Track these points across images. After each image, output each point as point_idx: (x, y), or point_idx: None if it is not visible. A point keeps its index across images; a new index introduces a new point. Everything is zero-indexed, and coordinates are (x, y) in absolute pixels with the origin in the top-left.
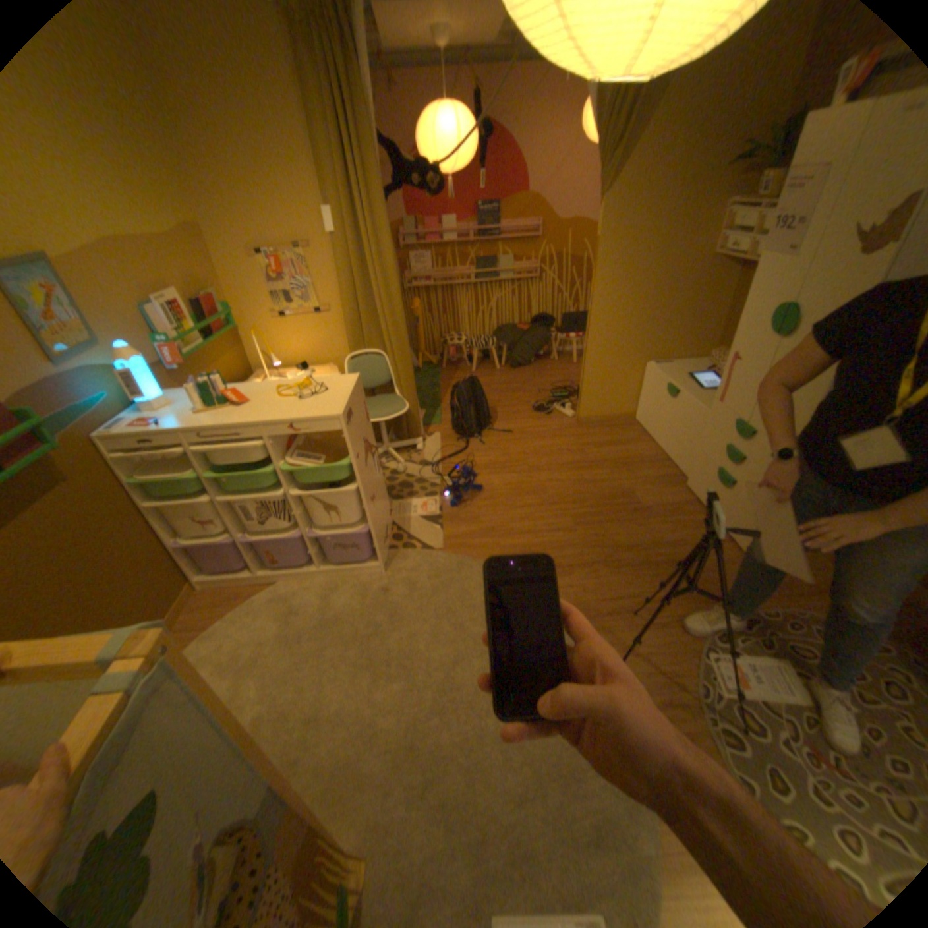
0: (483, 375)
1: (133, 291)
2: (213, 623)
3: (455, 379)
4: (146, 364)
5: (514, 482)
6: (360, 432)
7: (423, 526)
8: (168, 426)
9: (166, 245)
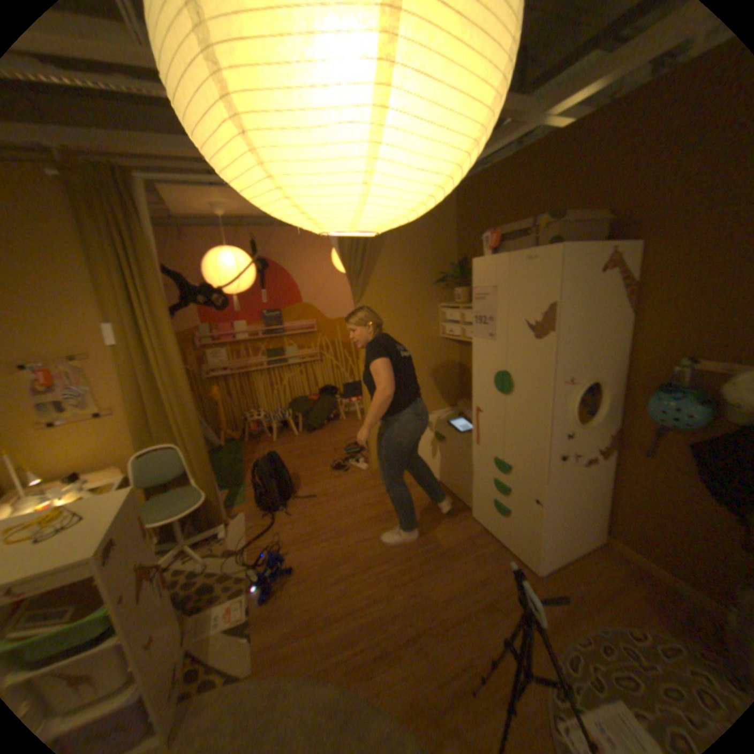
0: (283, 442)
1: None
2: None
3: (257, 450)
4: None
5: (324, 553)
6: (128, 561)
7: (224, 645)
8: None
9: None
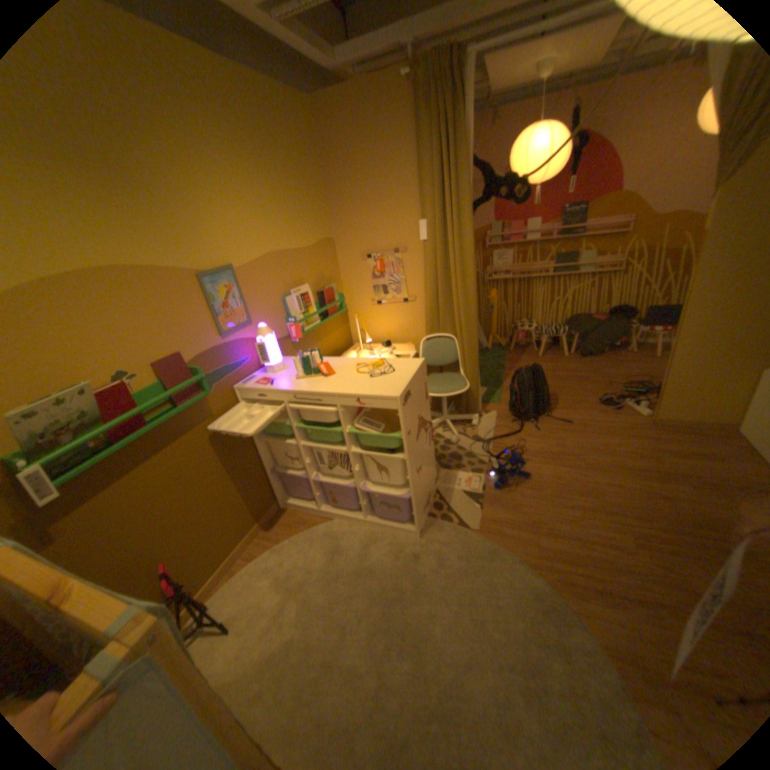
0: (551, 359)
1: (281, 286)
2: (284, 540)
3: (521, 361)
4: (279, 337)
5: (568, 477)
6: (416, 410)
7: (464, 501)
8: (278, 386)
9: (309, 254)
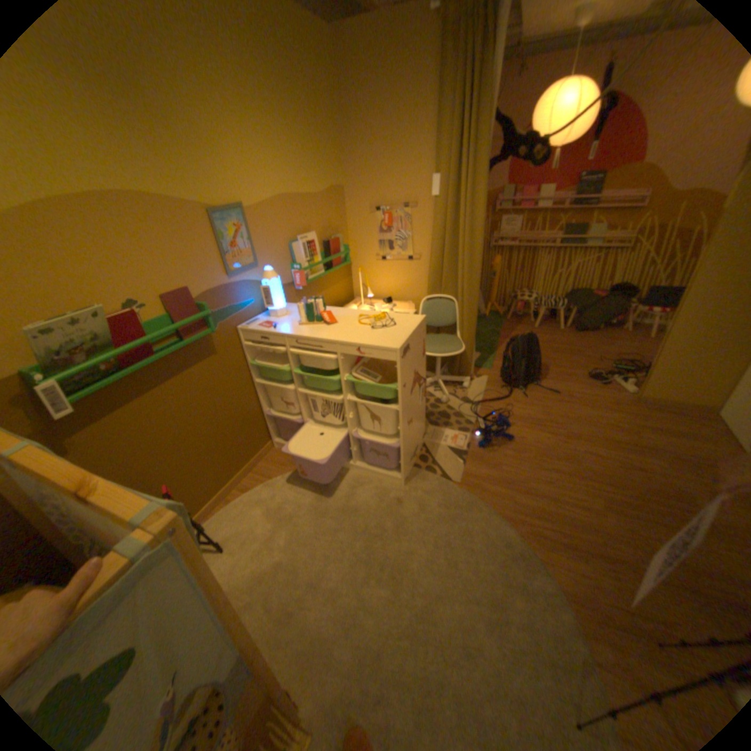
0: (546, 331)
1: (288, 232)
2: (277, 476)
3: (516, 330)
4: (283, 283)
5: (549, 443)
6: (413, 365)
7: (448, 456)
8: (281, 331)
9: (318, 201)
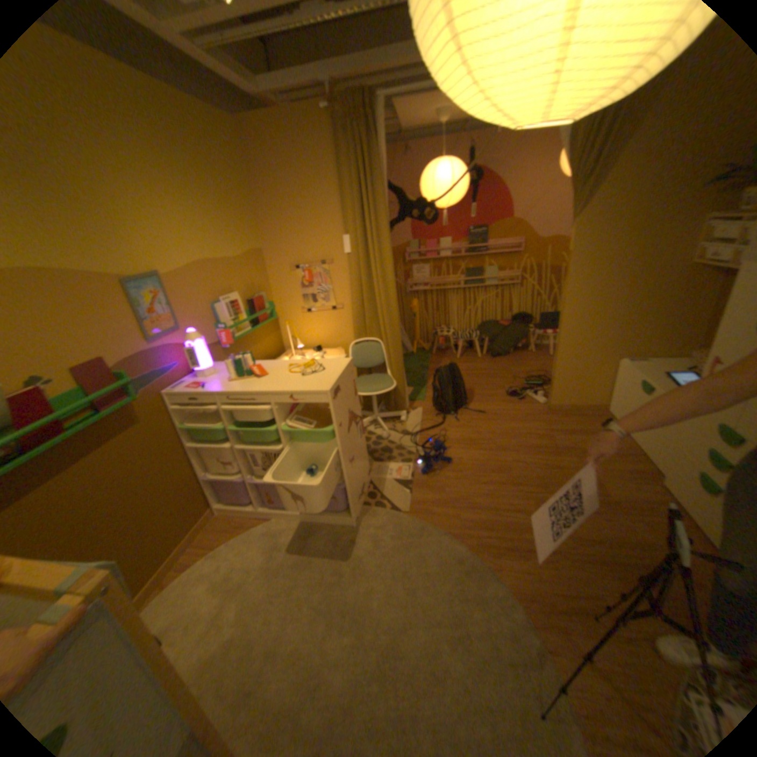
0: (467, 361)
1: (210, 294)
2: (220, 545)
3: (442, 363)
4: (209, 343)
5: (483, 458)
6: (347, 404)
7: (396, 488)
8: (210, 389)
9: (238, 263)
